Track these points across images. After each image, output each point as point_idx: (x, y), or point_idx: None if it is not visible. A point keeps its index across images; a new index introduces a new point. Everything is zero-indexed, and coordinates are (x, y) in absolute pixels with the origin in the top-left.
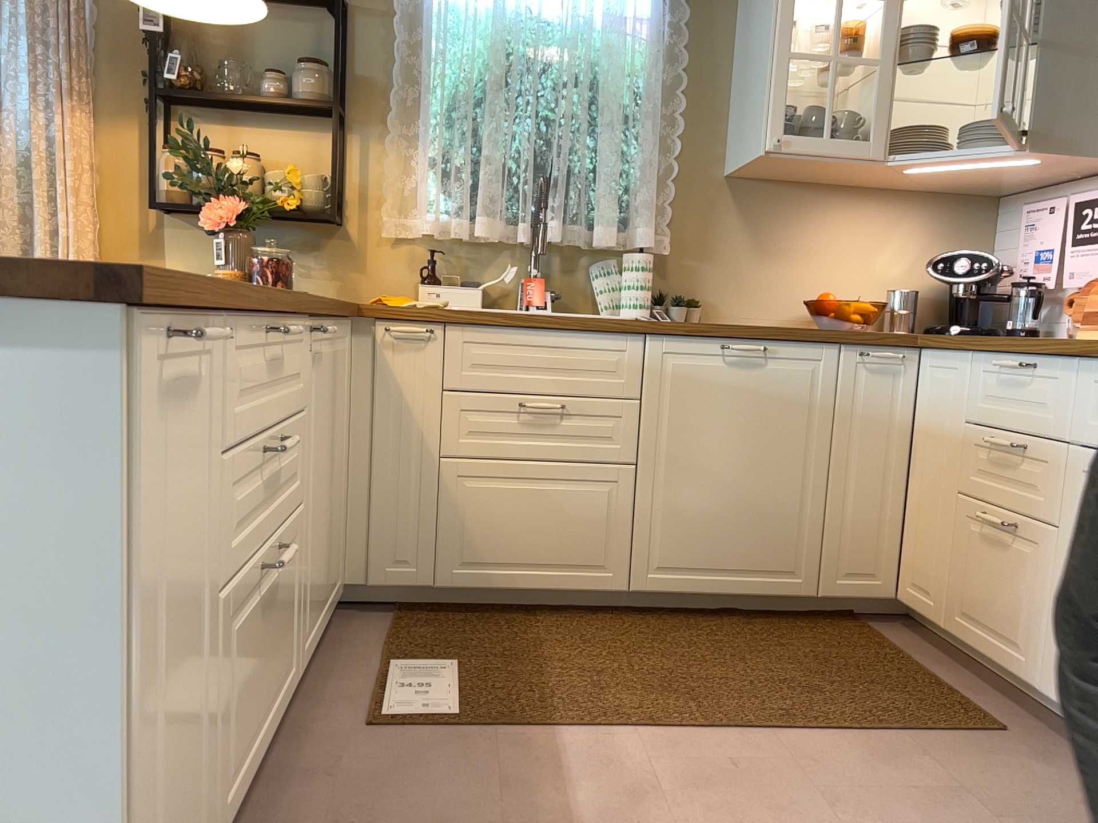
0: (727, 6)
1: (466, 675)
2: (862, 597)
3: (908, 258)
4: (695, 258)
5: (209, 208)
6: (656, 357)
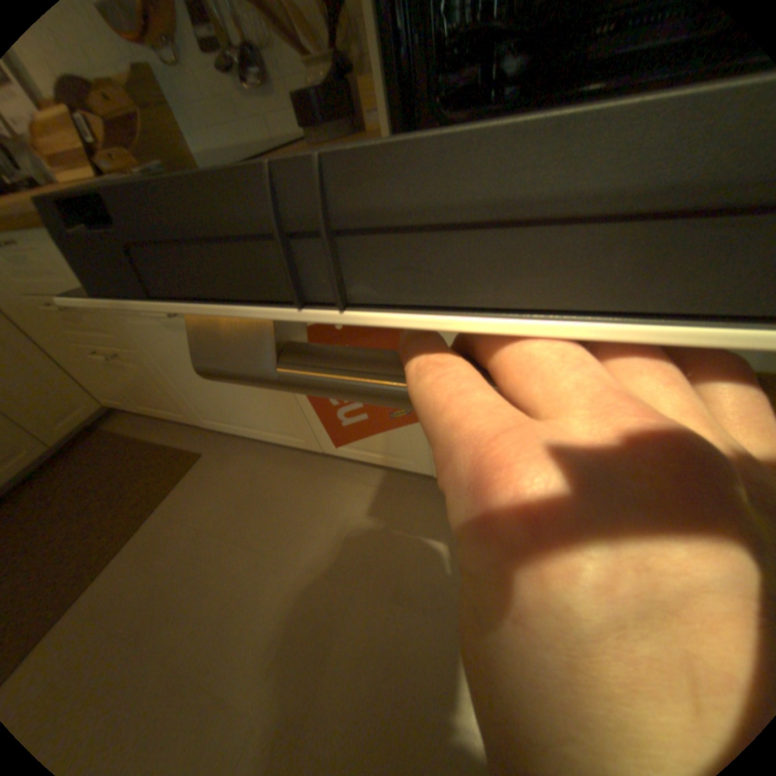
0: None
1: None
2: (79, 424)
3: None
4: None
5: None
6: None
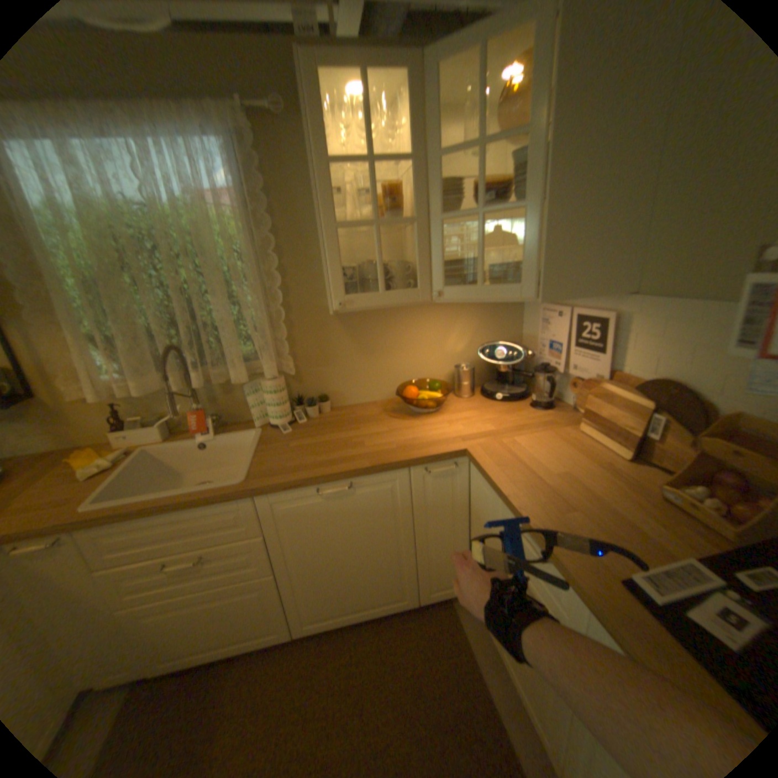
0: (298, 167)
1: None
2: (446, 600)
3: (466, 339)
4: (318, 367)
5: None
6: (264, 509)
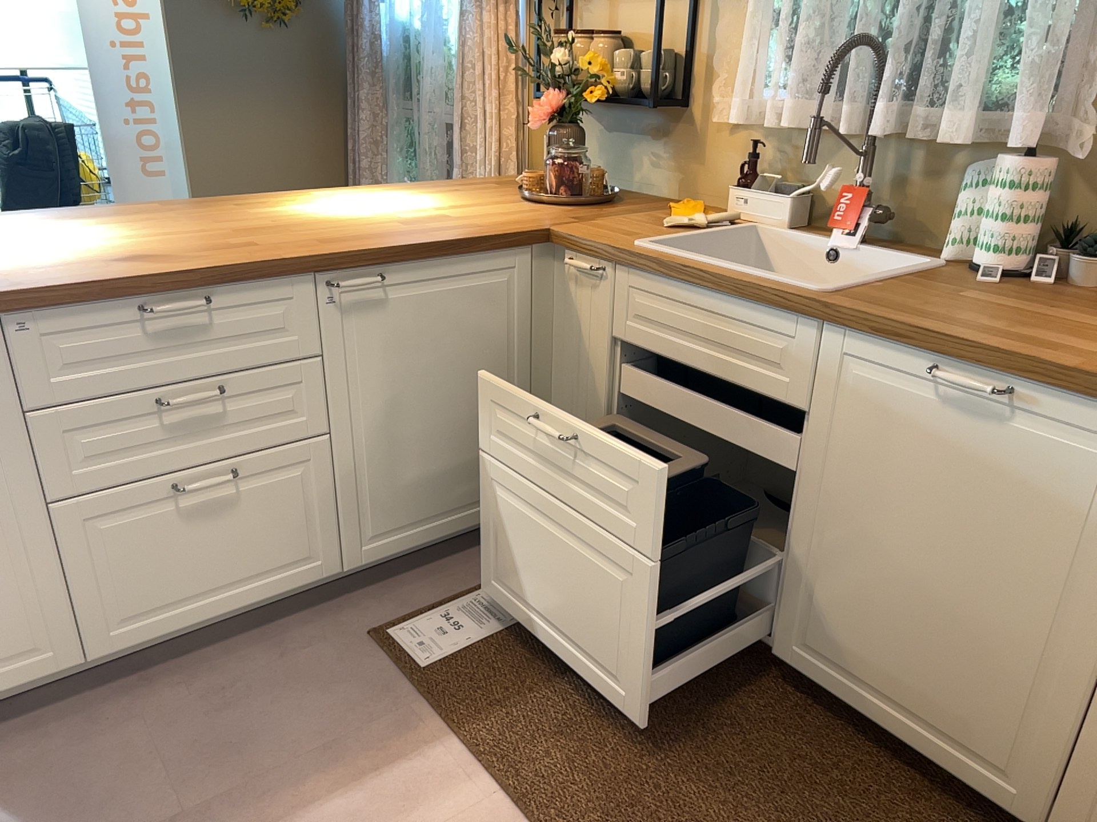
0: None
1: (504, 637)
2: None
3: None
4: None
5: (536, 105)
6: (830, 358)
